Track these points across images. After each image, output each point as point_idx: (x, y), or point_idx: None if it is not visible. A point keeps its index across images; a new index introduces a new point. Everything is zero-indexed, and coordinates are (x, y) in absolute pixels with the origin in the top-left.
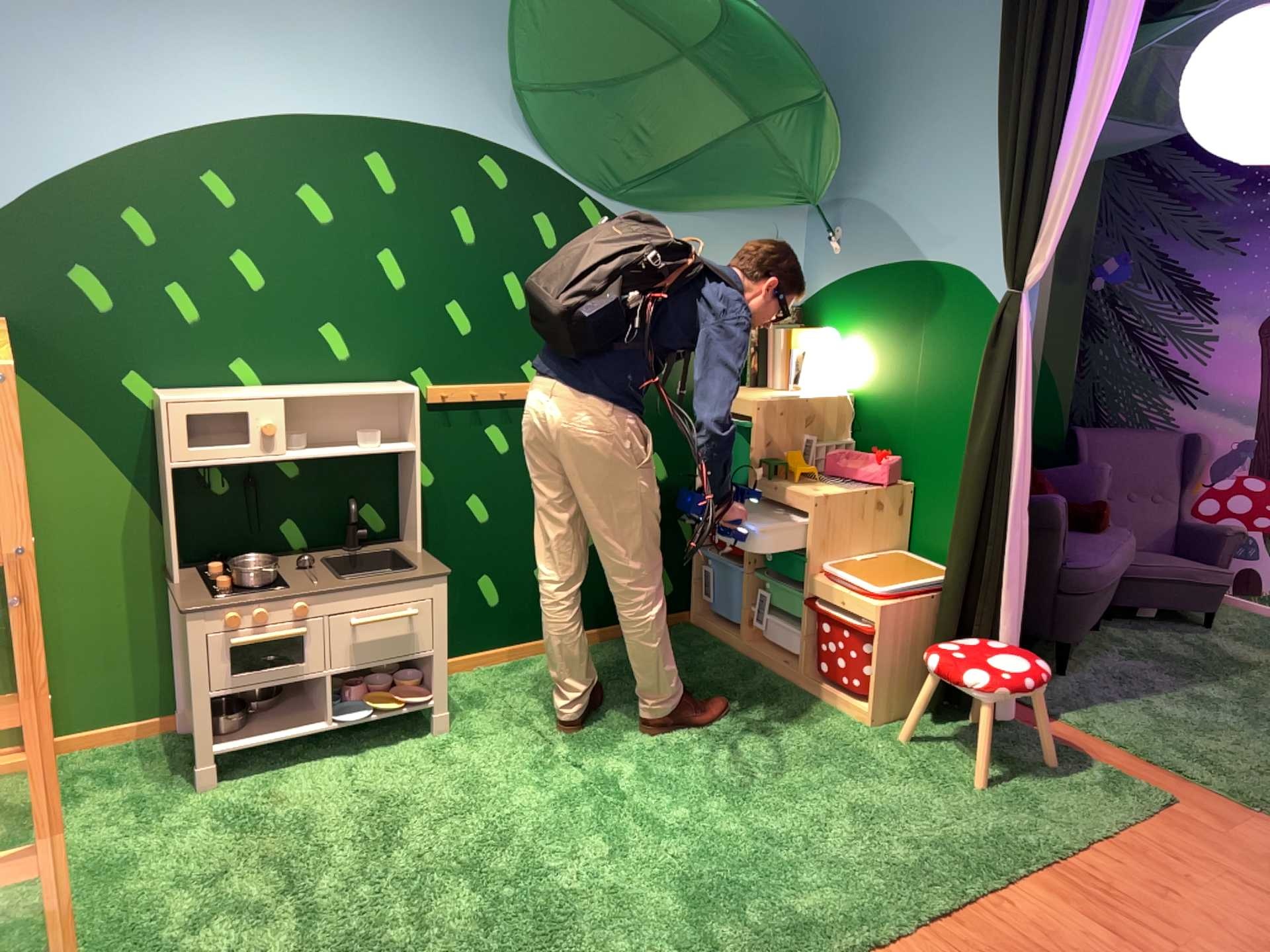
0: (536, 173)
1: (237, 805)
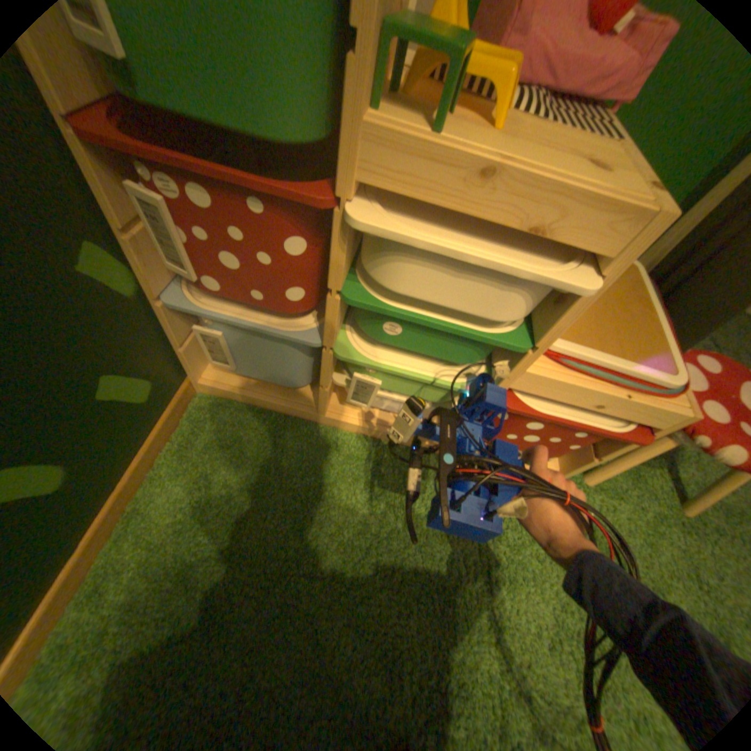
0: None
1: None
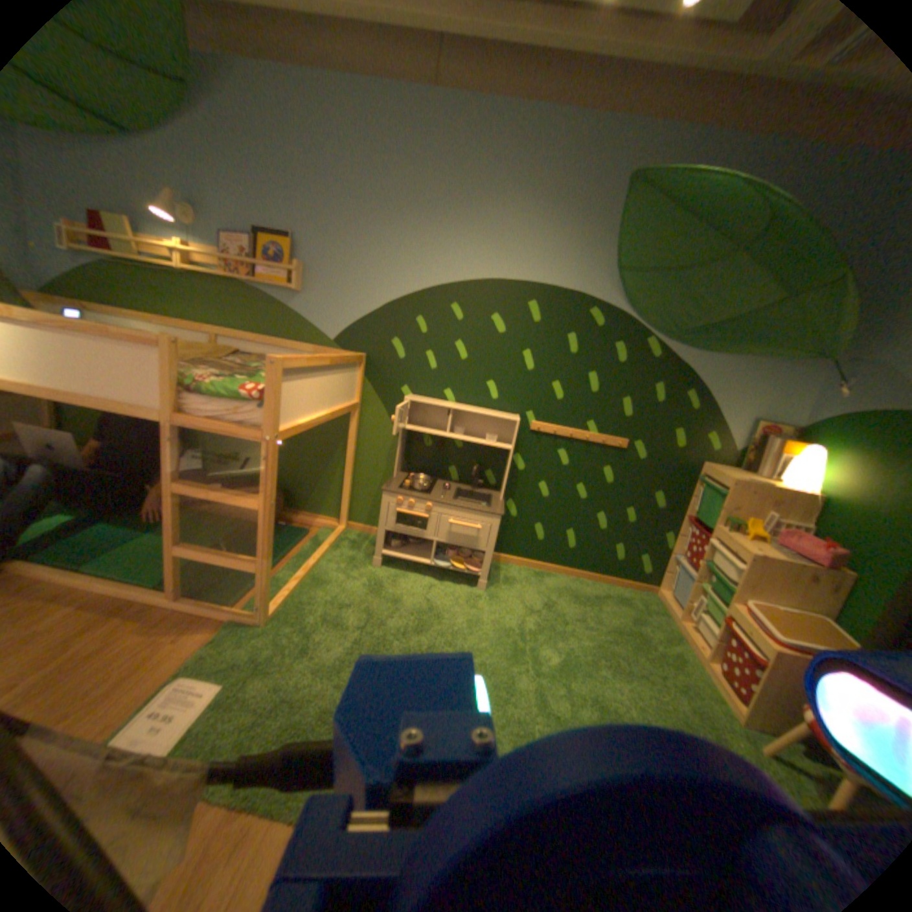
0: (621, 313)
1: (372, 579)
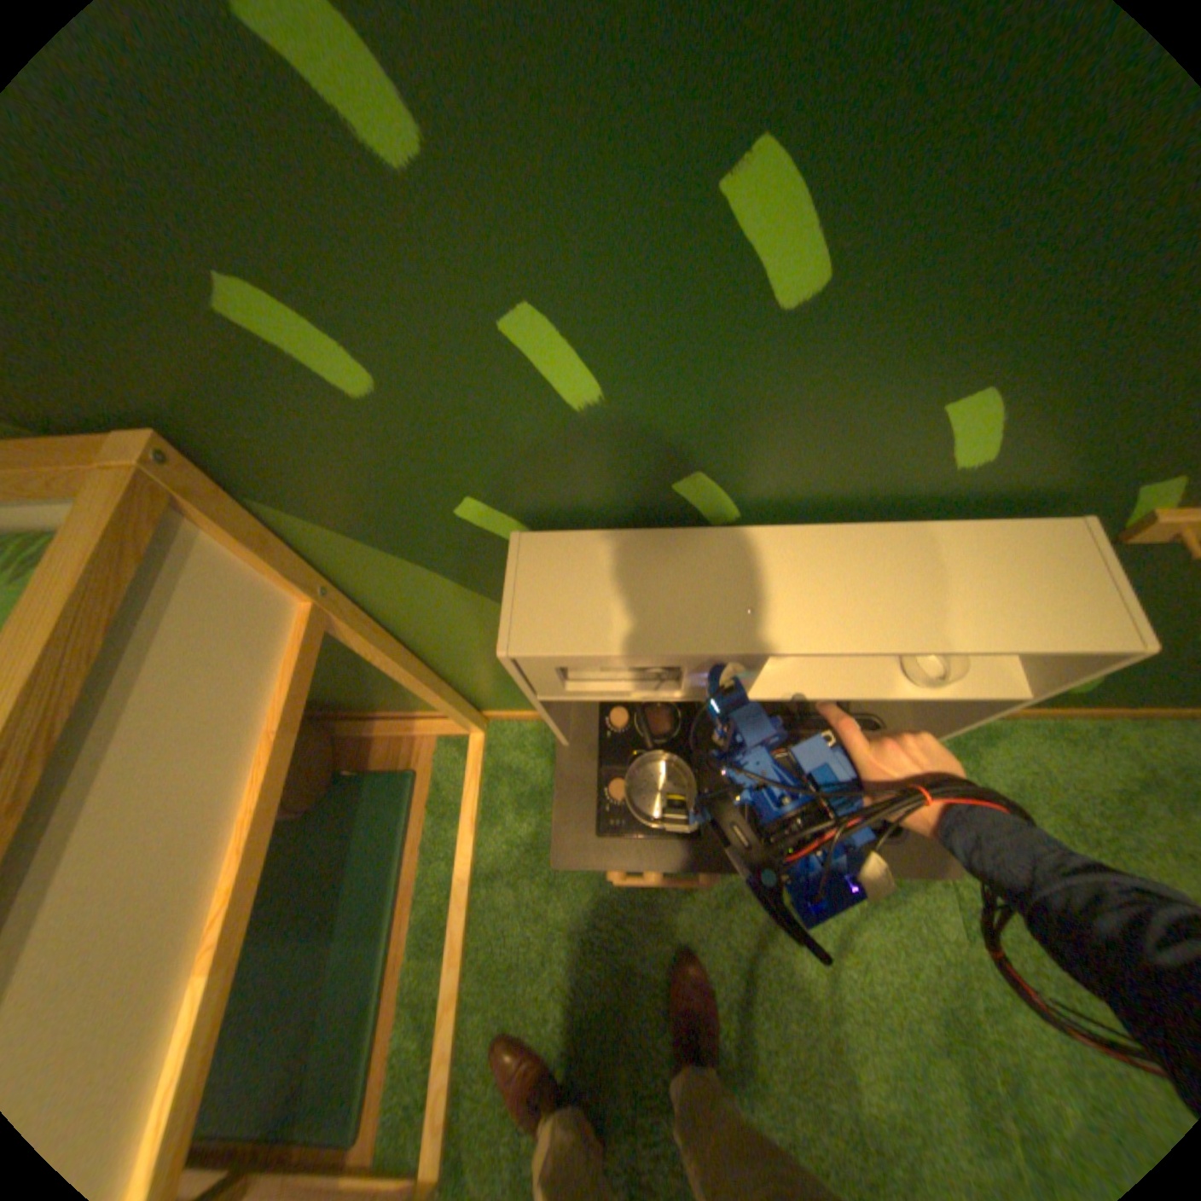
0: None
1: (604, 921)
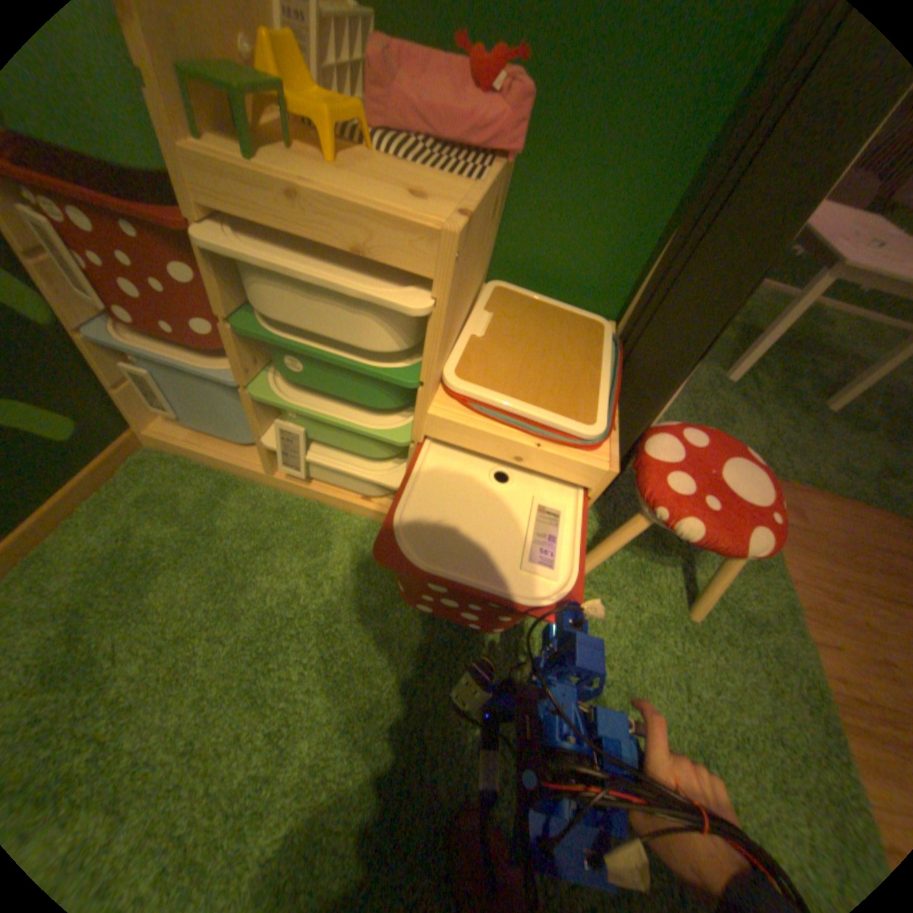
0: None
1: None
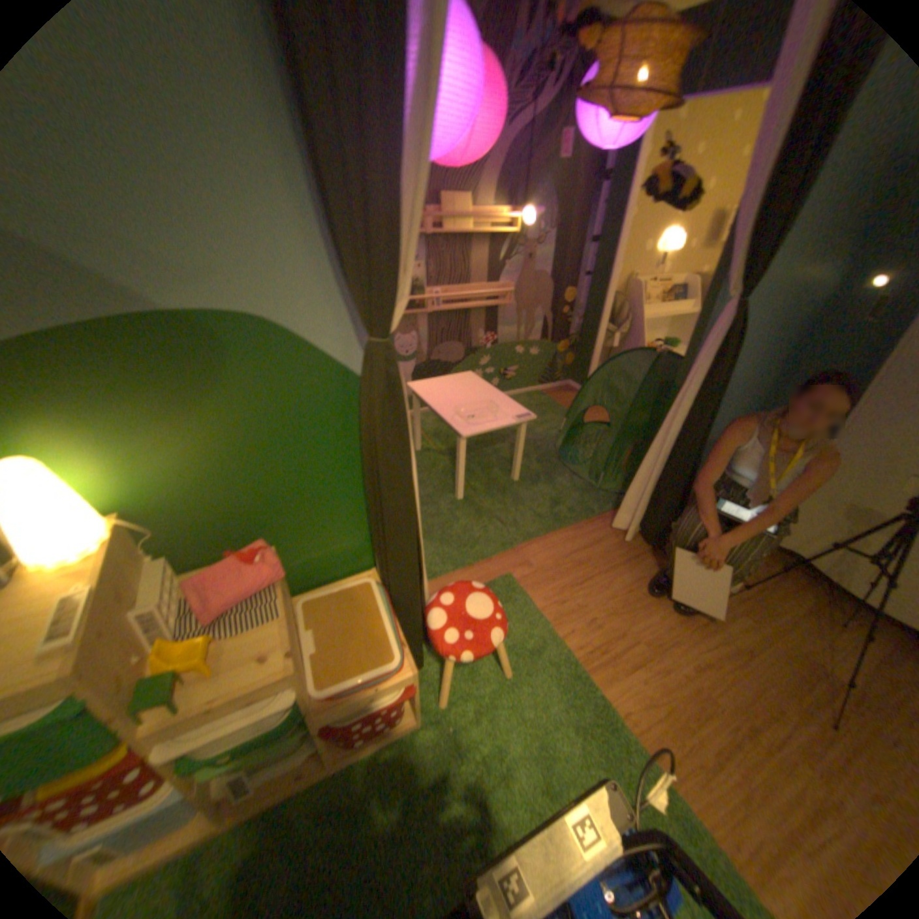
0: None
1: None
